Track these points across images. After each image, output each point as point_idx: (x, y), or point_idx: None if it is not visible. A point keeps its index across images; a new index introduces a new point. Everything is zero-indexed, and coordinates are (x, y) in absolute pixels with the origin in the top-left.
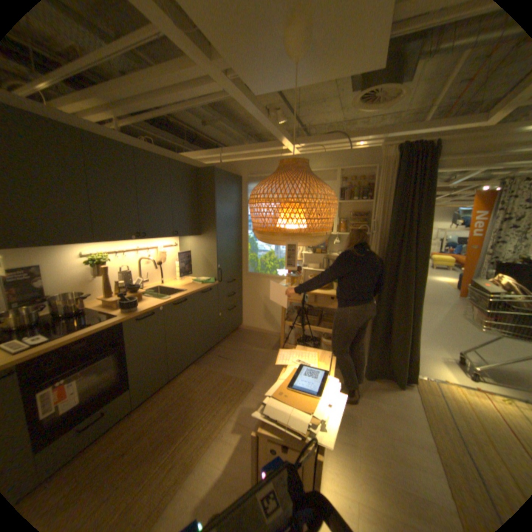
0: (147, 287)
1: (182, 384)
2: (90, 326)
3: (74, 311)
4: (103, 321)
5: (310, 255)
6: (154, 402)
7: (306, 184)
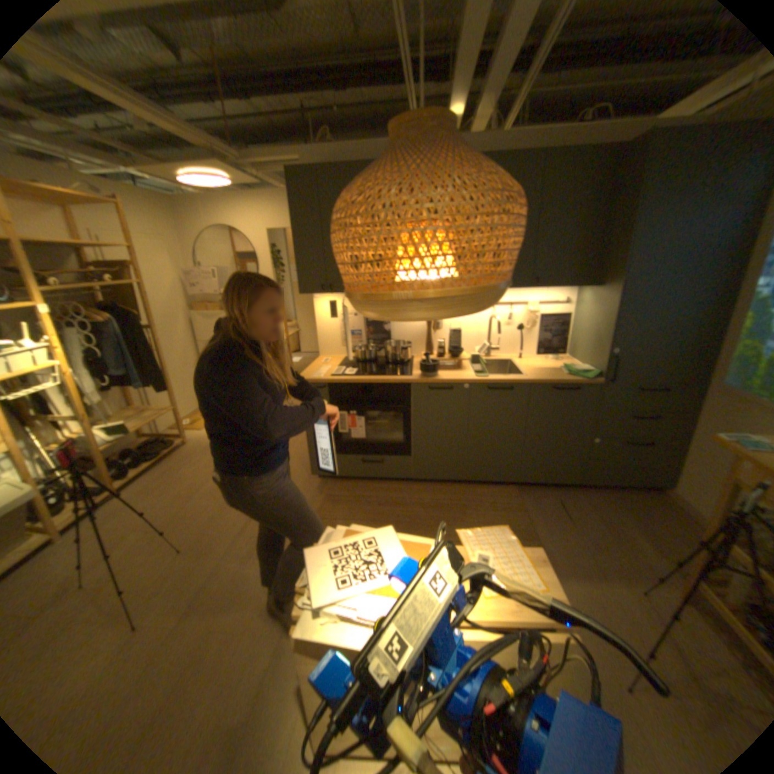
0: (497, 358)
1: (479, 497)
2: (384, 377)
3: (400, 360)
4: (397, 377)
5: None
6: (440, 491)
7: (350, 189)
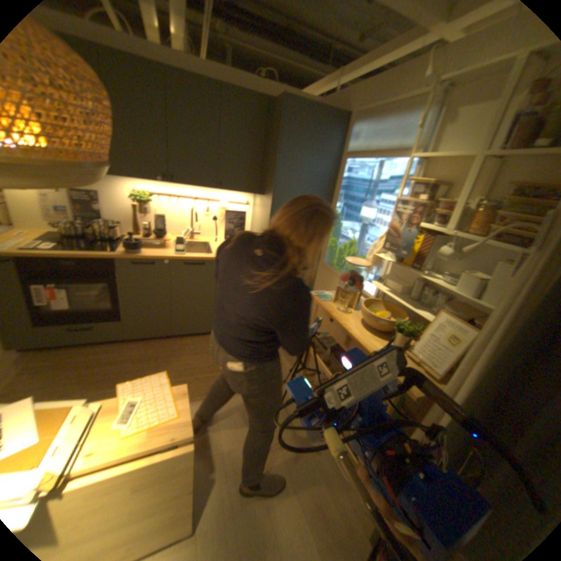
0: (198, 241)
1: (182, 347)
2: (84, 253)
3: (108, 238)
4: (98, 253)
5: (401, 265)
6: (149, 347)
7: None
